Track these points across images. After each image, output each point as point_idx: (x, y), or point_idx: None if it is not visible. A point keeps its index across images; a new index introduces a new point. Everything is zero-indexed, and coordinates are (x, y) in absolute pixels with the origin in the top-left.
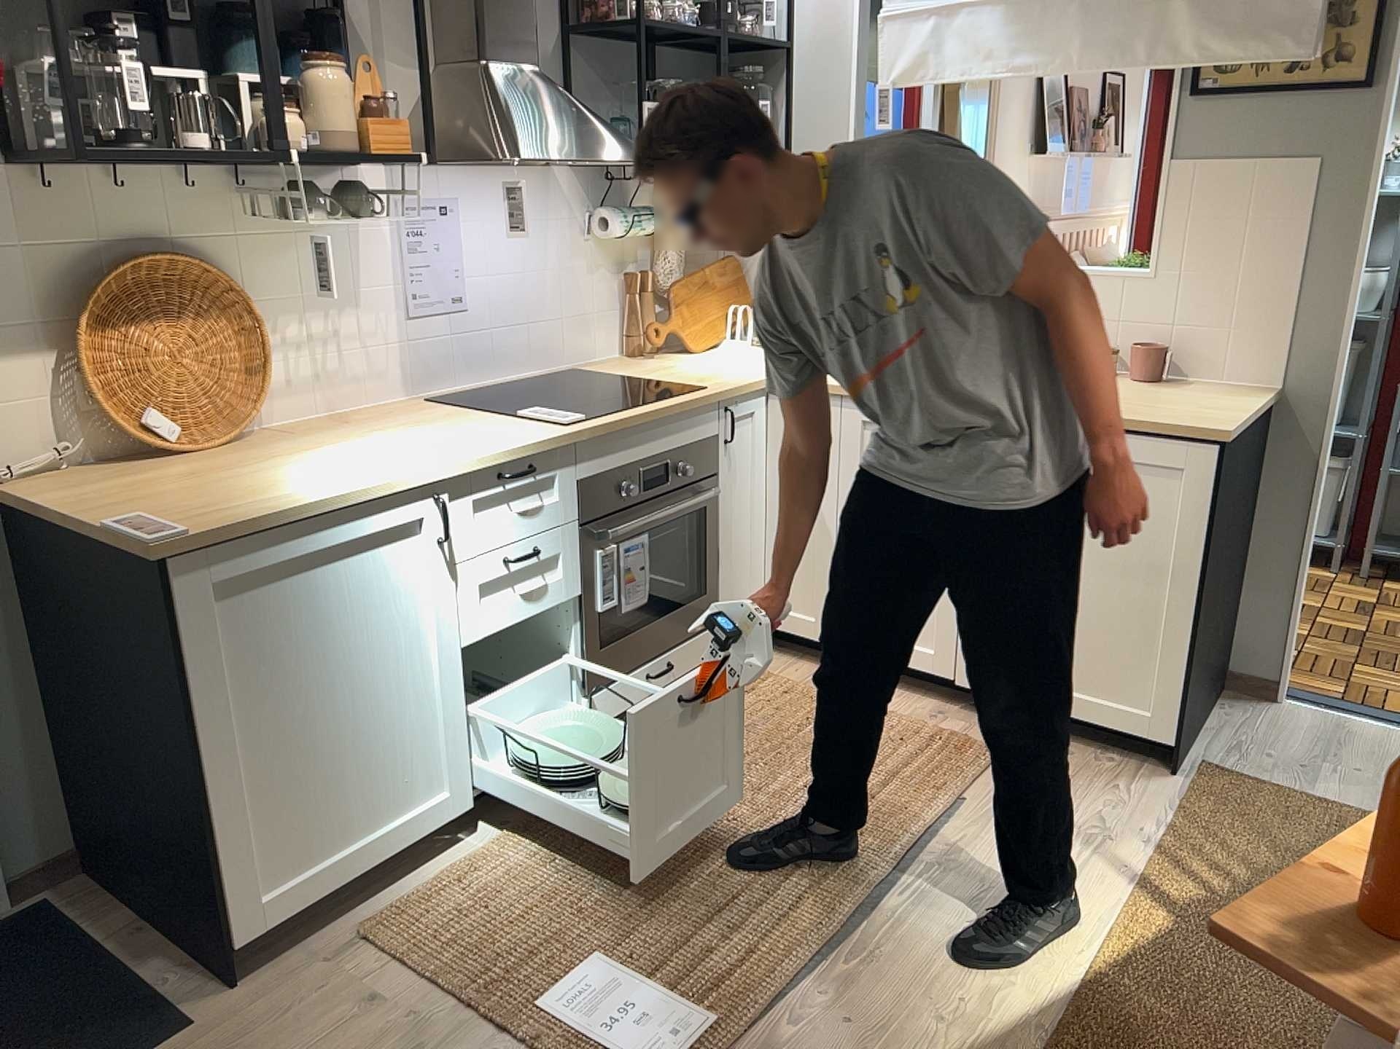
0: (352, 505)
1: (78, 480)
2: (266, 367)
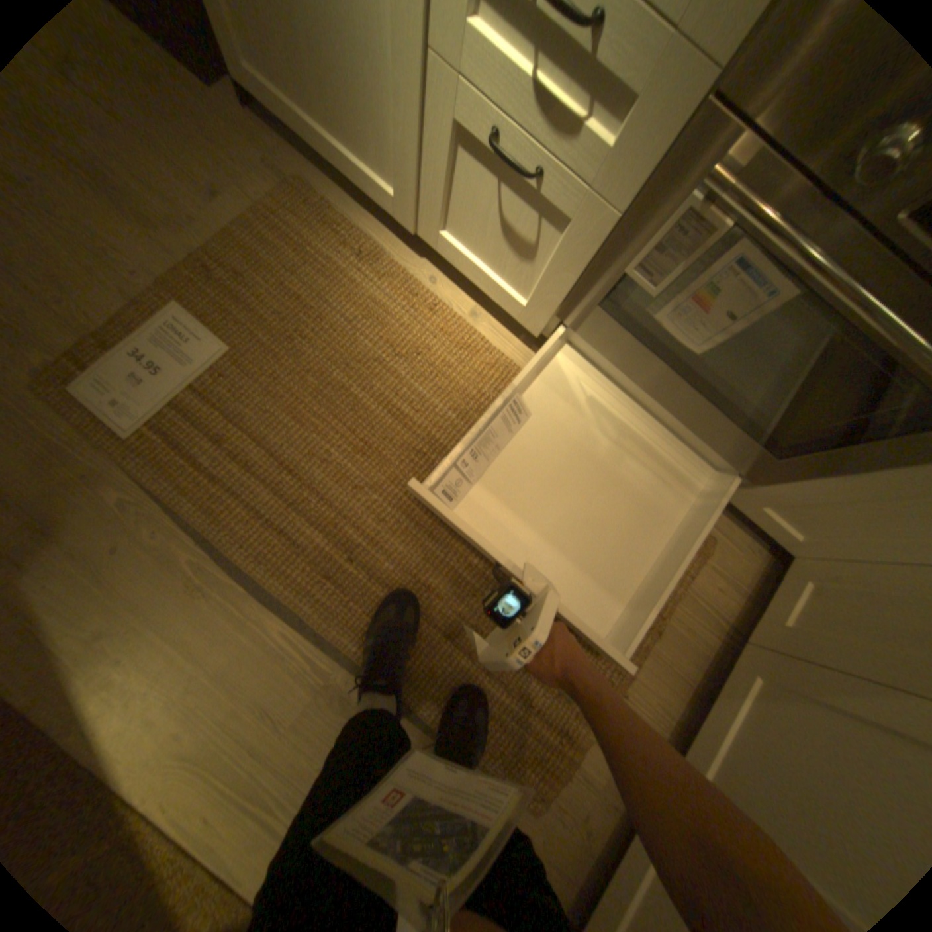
0: None
1: None
2: None
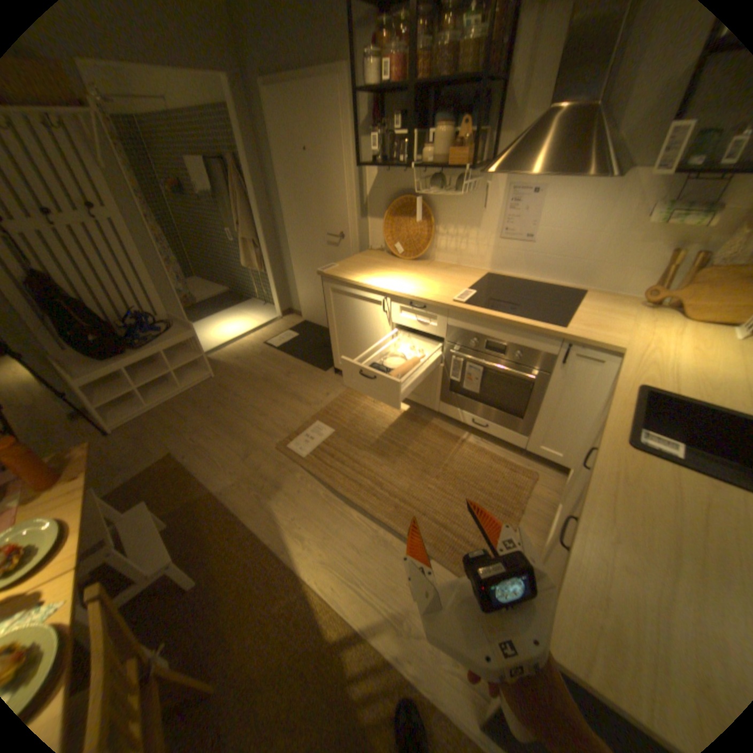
0: (359, 286)
1: (374, 254)
2: (429, 240)
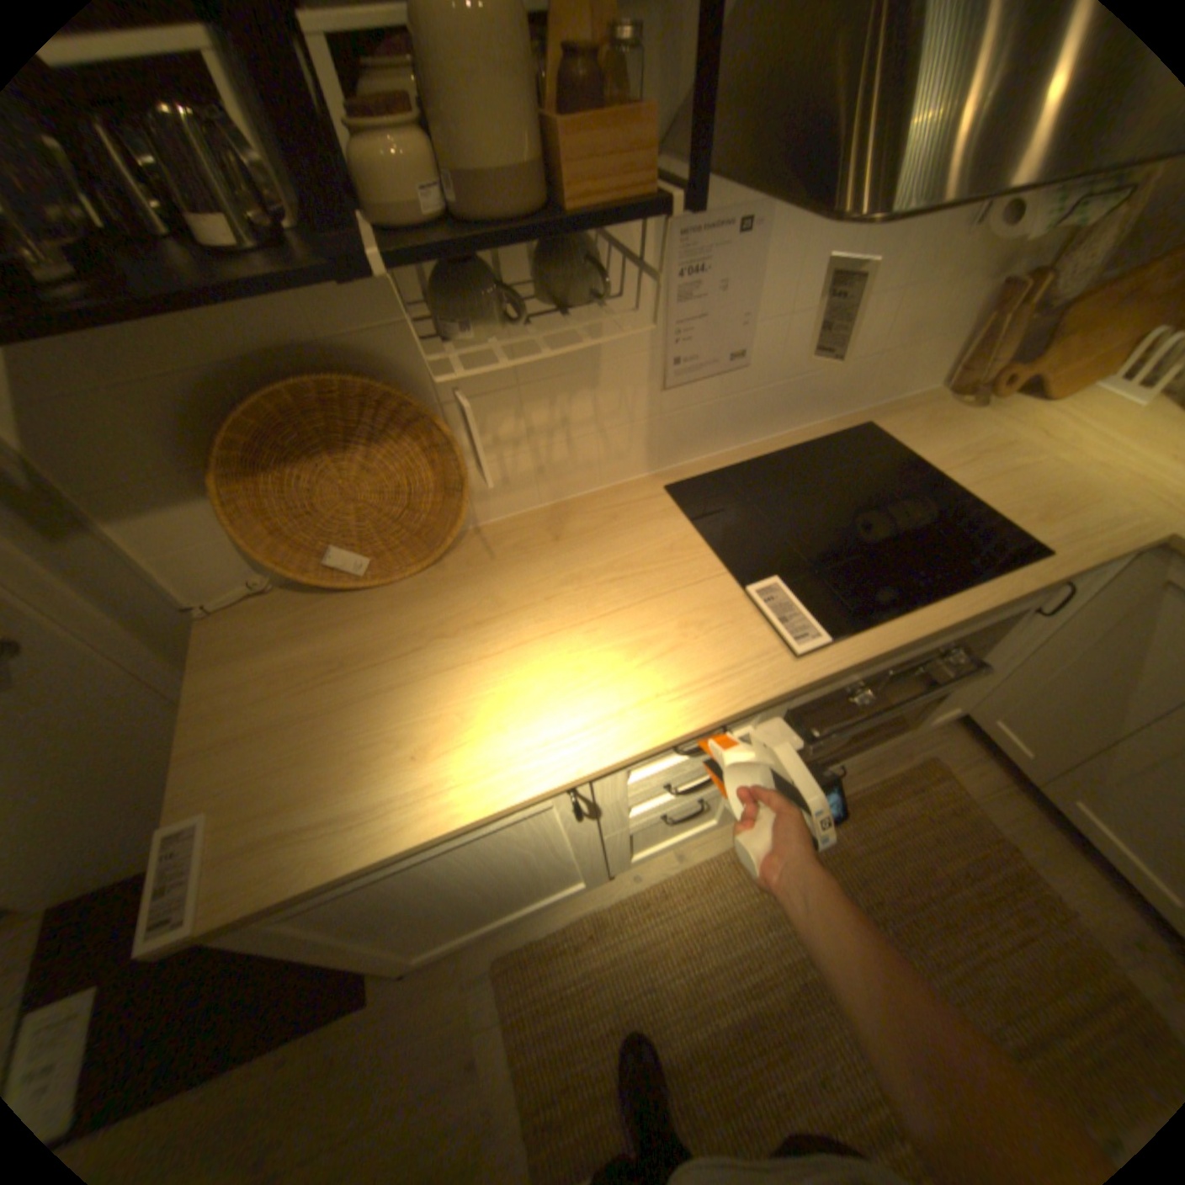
0: (441, 836)
1: (257, 626)
2: (463, 484)
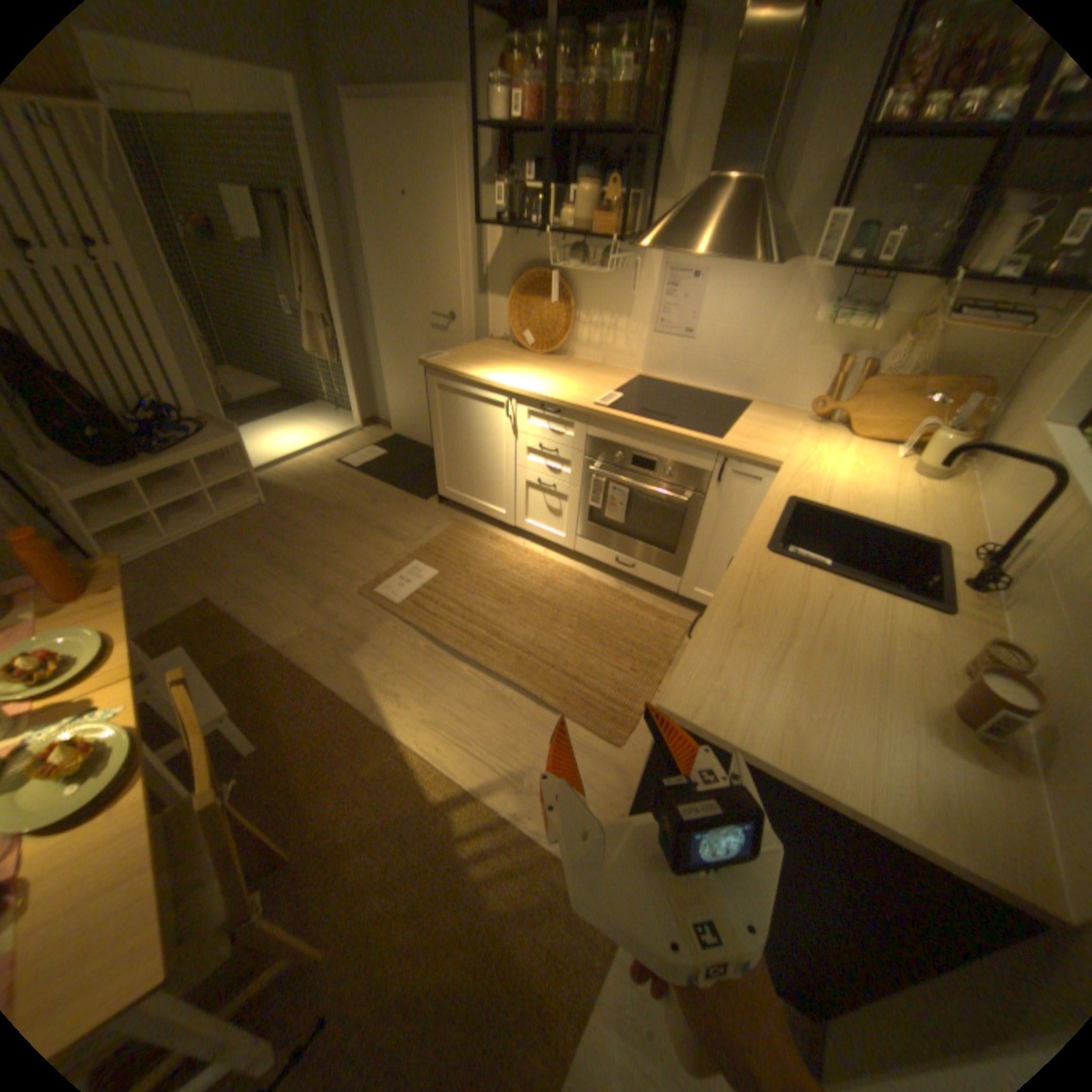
0: (475, 382)
1: (495, 345)
2: (568, 330)
